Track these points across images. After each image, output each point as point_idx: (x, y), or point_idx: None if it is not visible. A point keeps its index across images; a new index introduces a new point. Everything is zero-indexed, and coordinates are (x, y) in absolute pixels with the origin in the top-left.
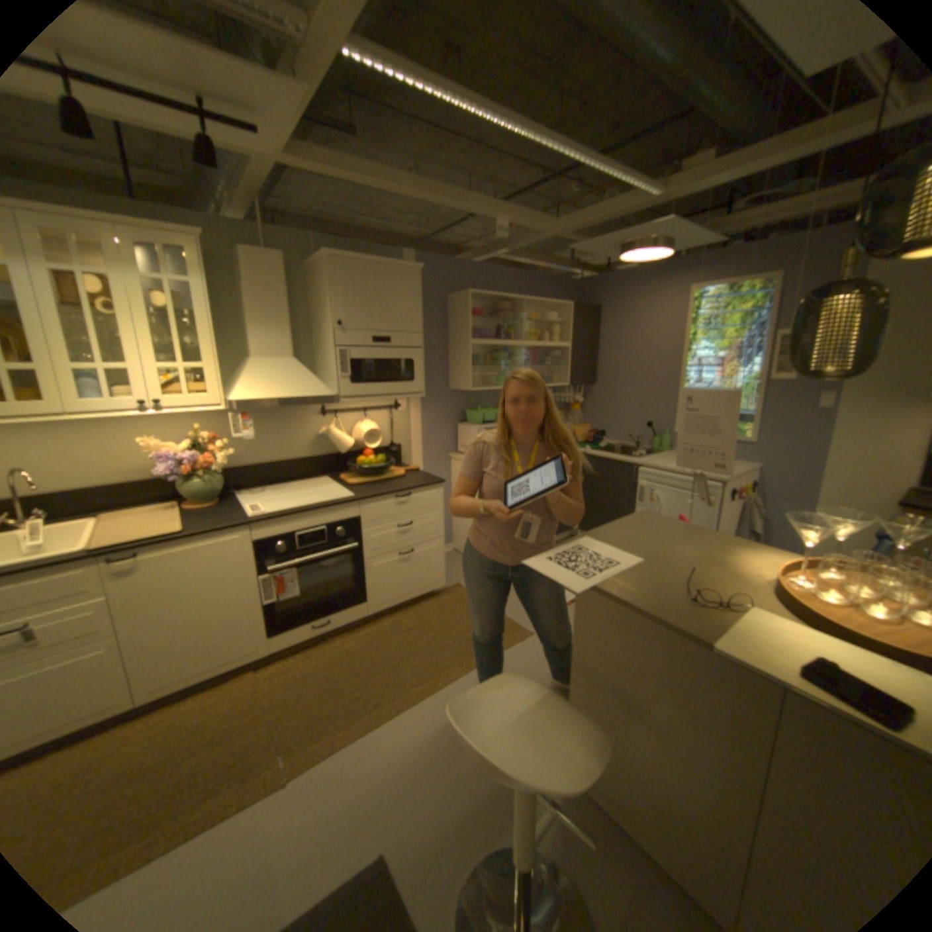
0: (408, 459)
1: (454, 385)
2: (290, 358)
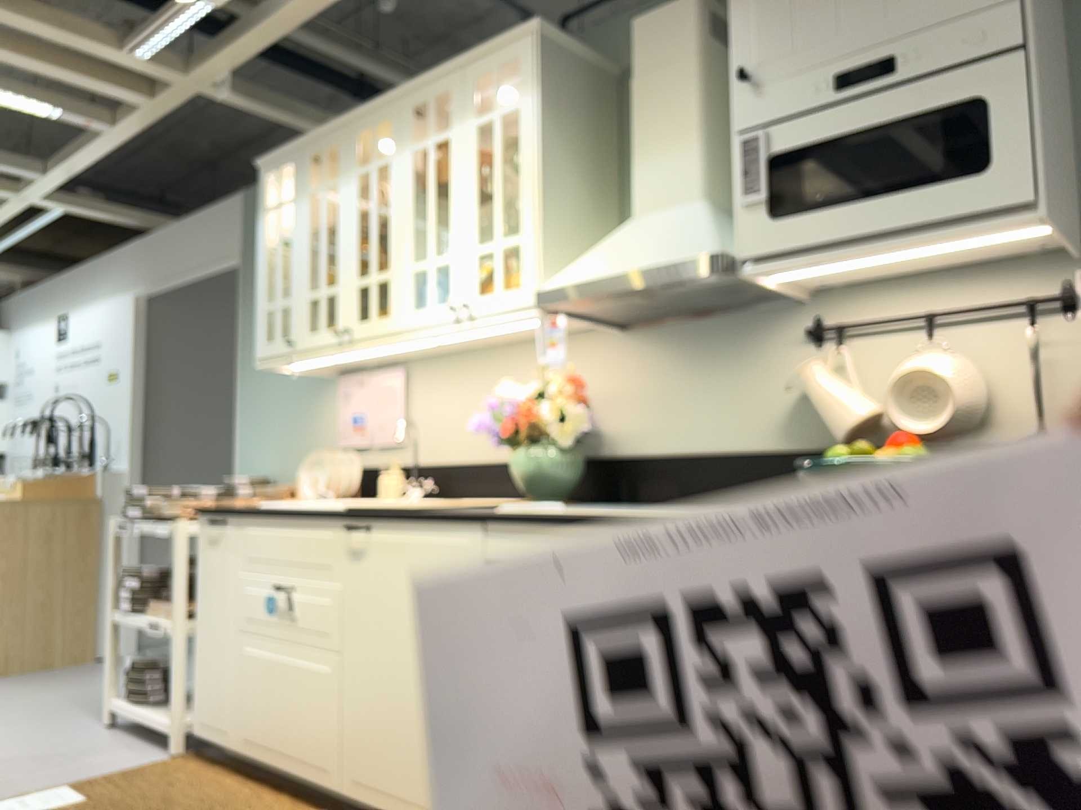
0: None
1: None
2: (692, 202)
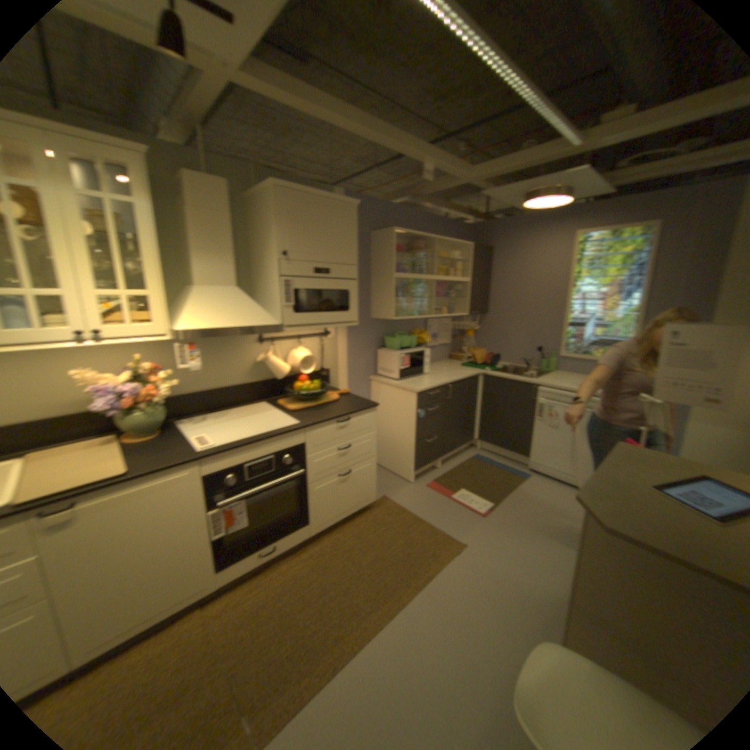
0: (334, 383)
1: (375, 314)
2: (231, 287)
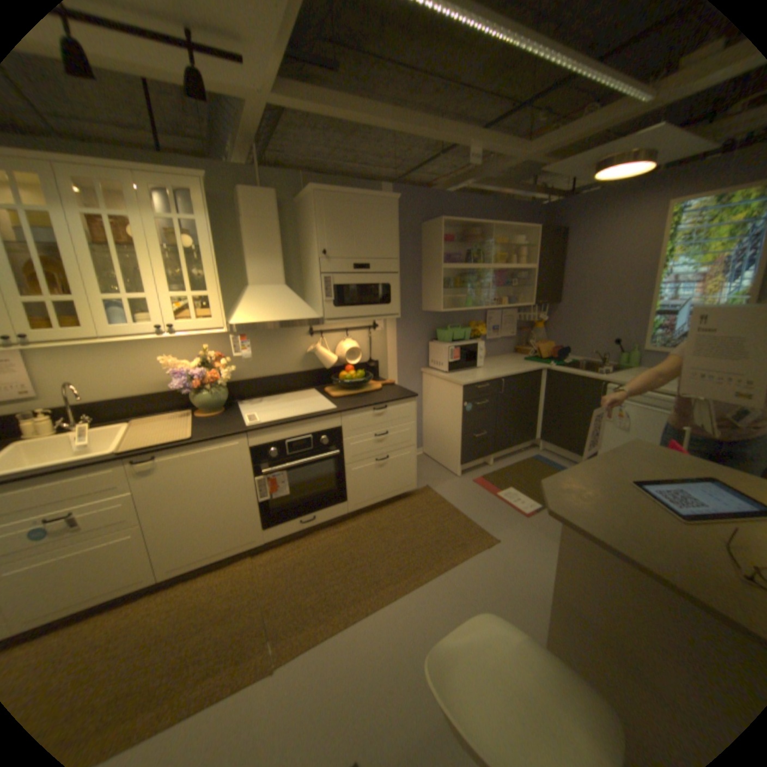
0: (384, 373)
1: (426, 306)
2: (282, 285)
